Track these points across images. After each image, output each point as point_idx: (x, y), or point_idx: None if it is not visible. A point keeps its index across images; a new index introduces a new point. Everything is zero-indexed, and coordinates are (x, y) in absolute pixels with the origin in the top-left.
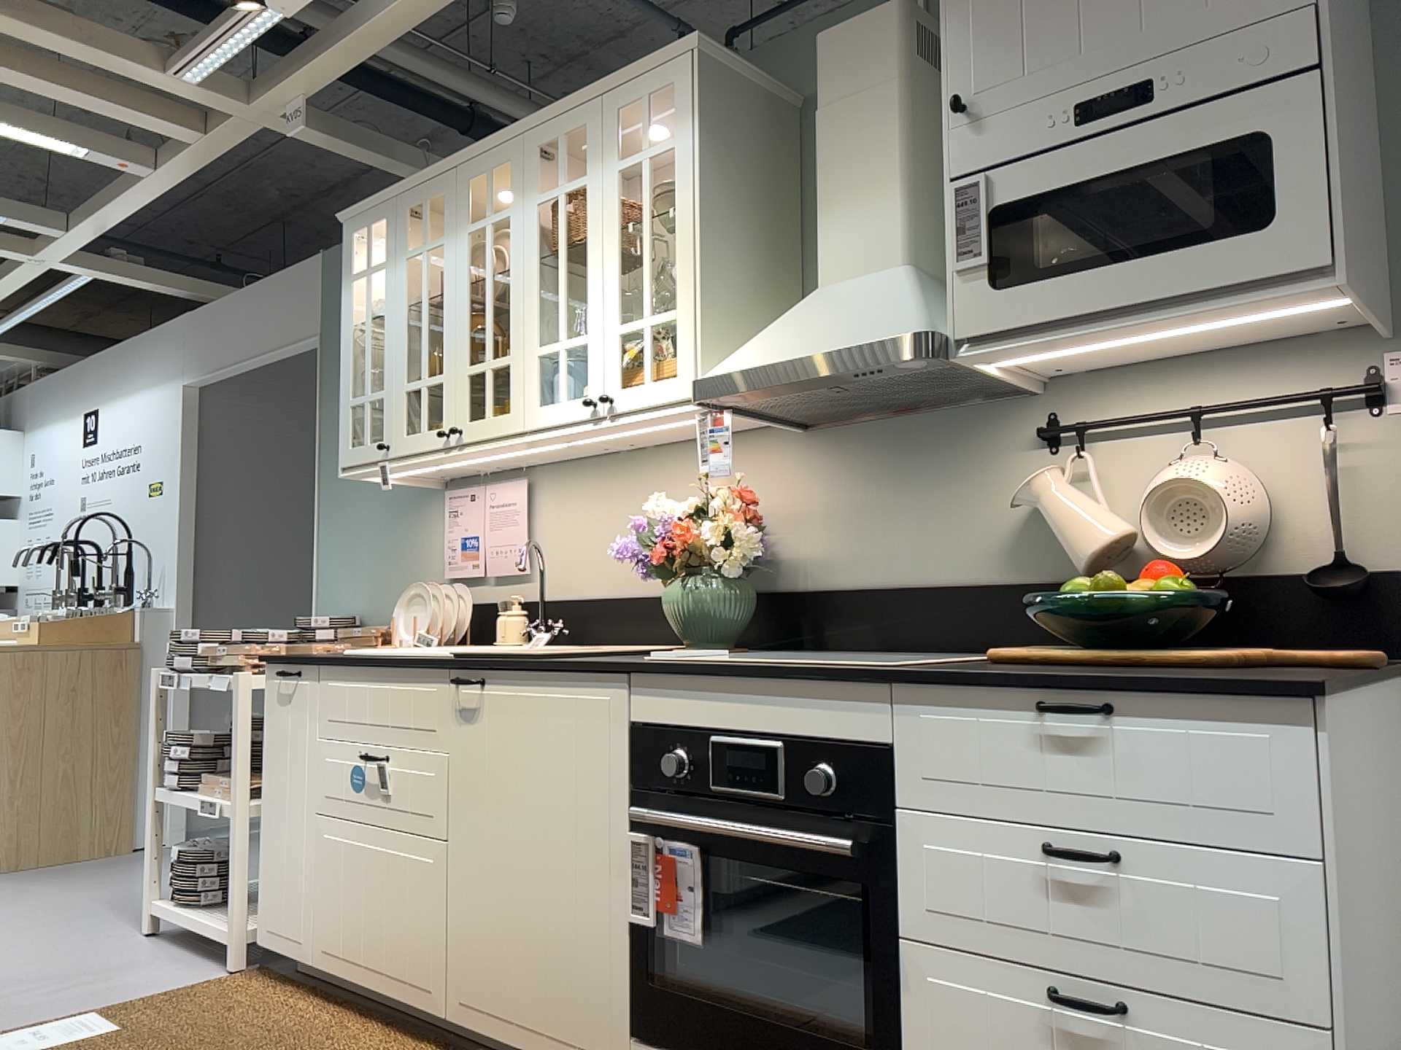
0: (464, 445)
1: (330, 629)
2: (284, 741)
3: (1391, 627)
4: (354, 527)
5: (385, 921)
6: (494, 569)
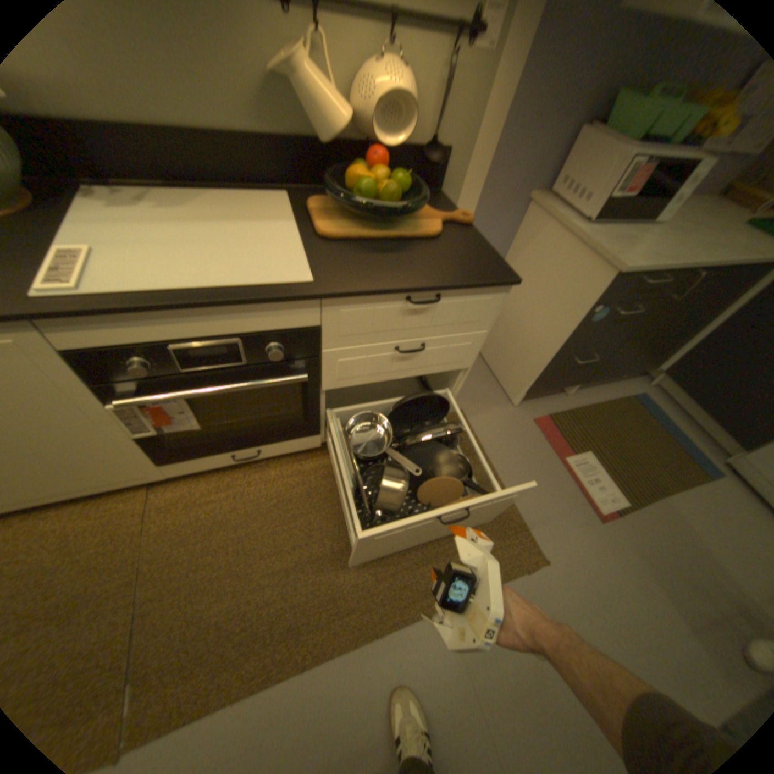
0: None
1: None
2: None
3: (442, 174)
4: None
5: None
6: None
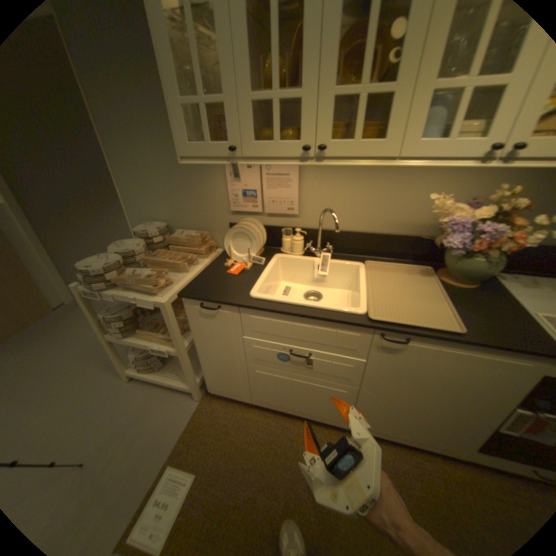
0: (323, 157)
1: (158, 235)
2: (212, 334)
3: None
4: (145, 172)
5: (308, 402)
6: (273, 210)
